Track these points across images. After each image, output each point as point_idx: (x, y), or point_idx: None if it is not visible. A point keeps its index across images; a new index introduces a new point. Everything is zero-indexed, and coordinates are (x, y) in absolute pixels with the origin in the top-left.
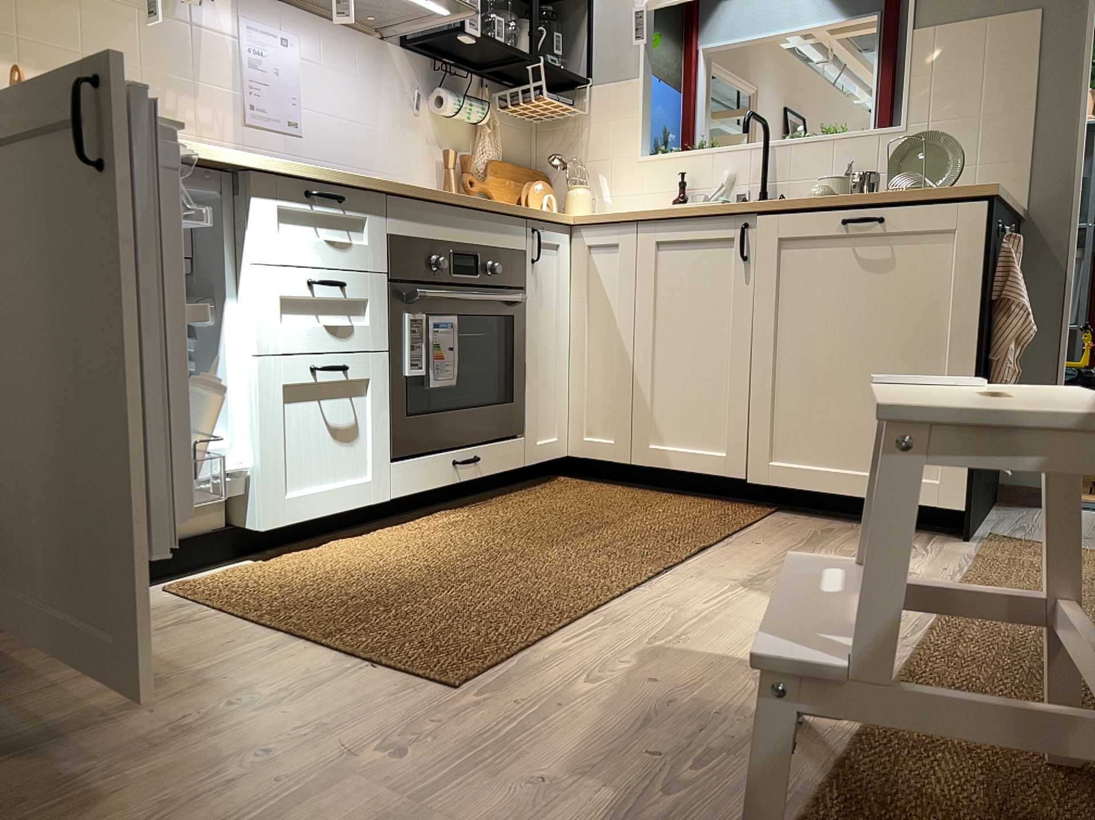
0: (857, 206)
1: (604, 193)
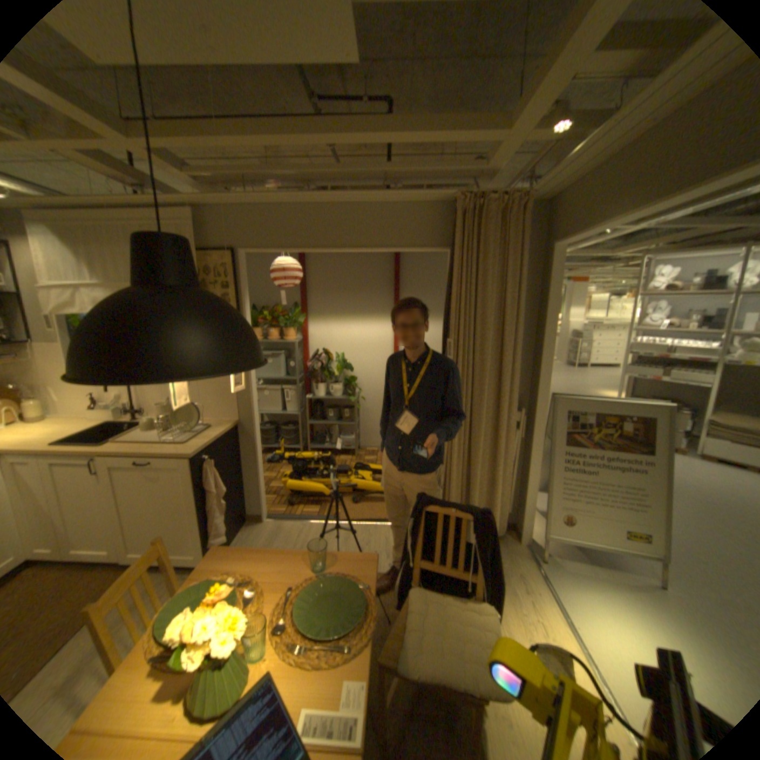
0: (140, 456)
1: (54, 395)
